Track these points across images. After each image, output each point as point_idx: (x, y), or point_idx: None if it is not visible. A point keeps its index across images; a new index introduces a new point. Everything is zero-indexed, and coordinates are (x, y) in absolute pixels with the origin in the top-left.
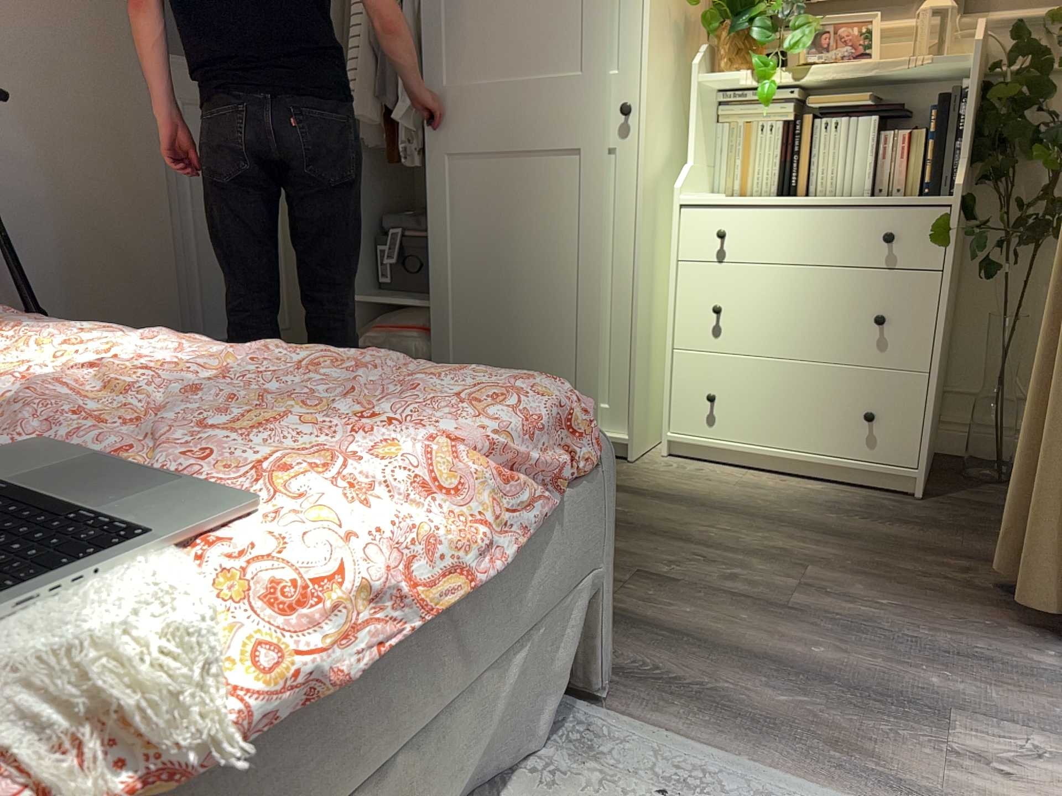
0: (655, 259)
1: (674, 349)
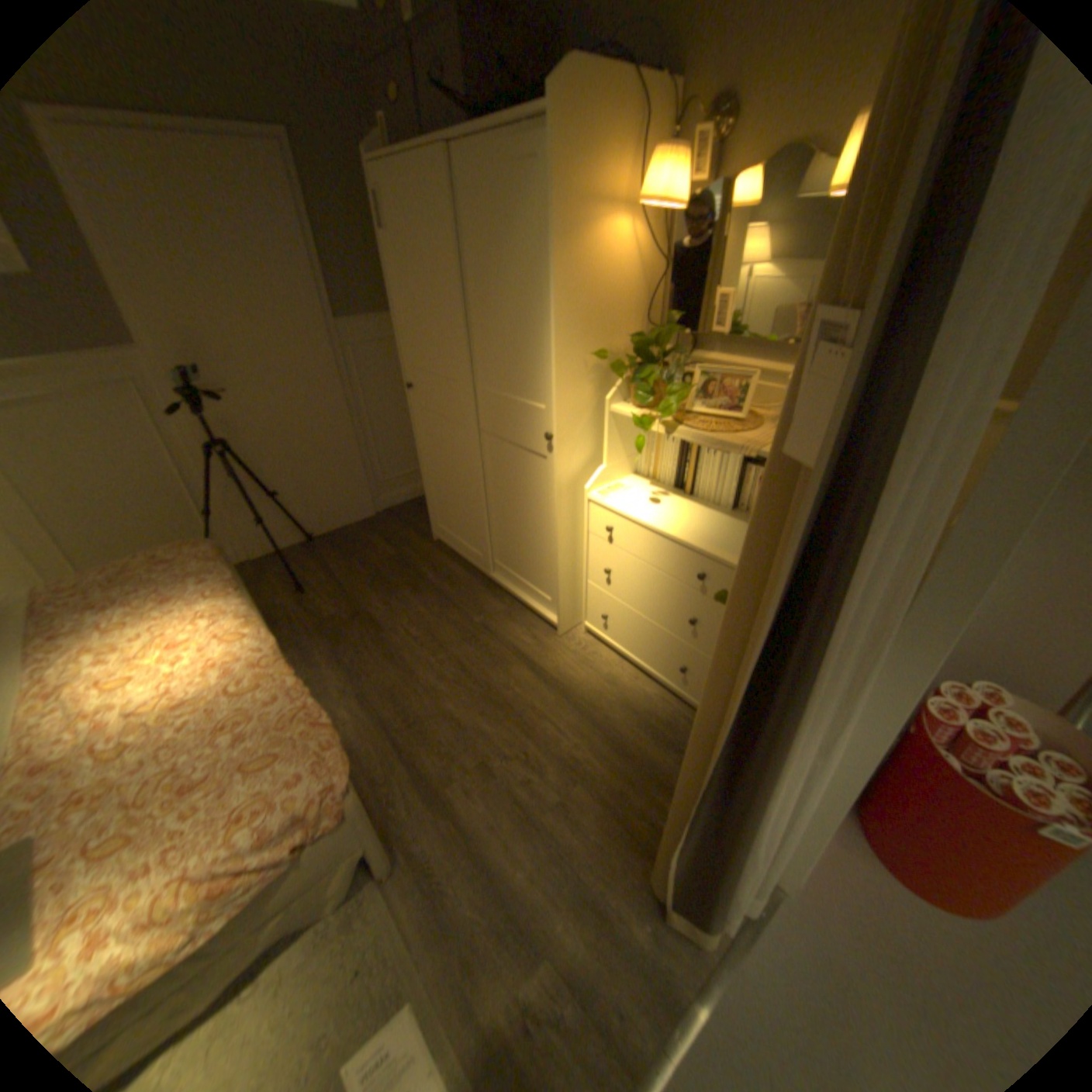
0: (577, 524)
1: (587, 578)
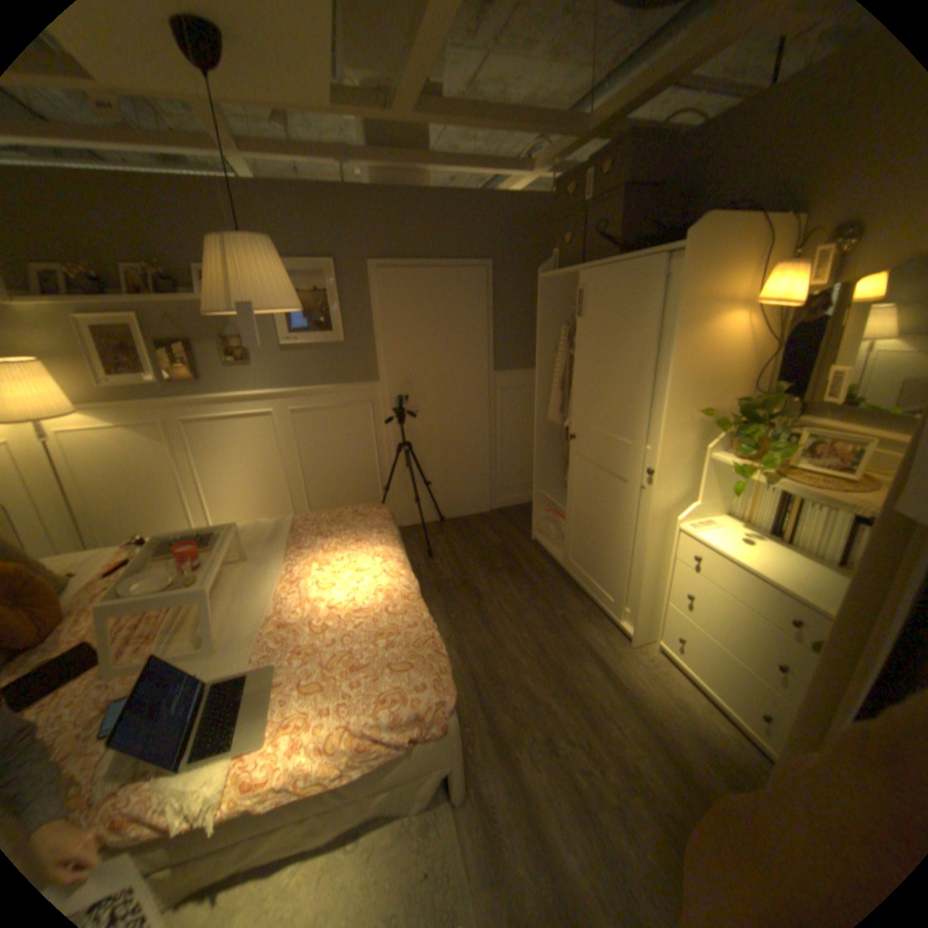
0: (665, 549)
1: (668, 601)
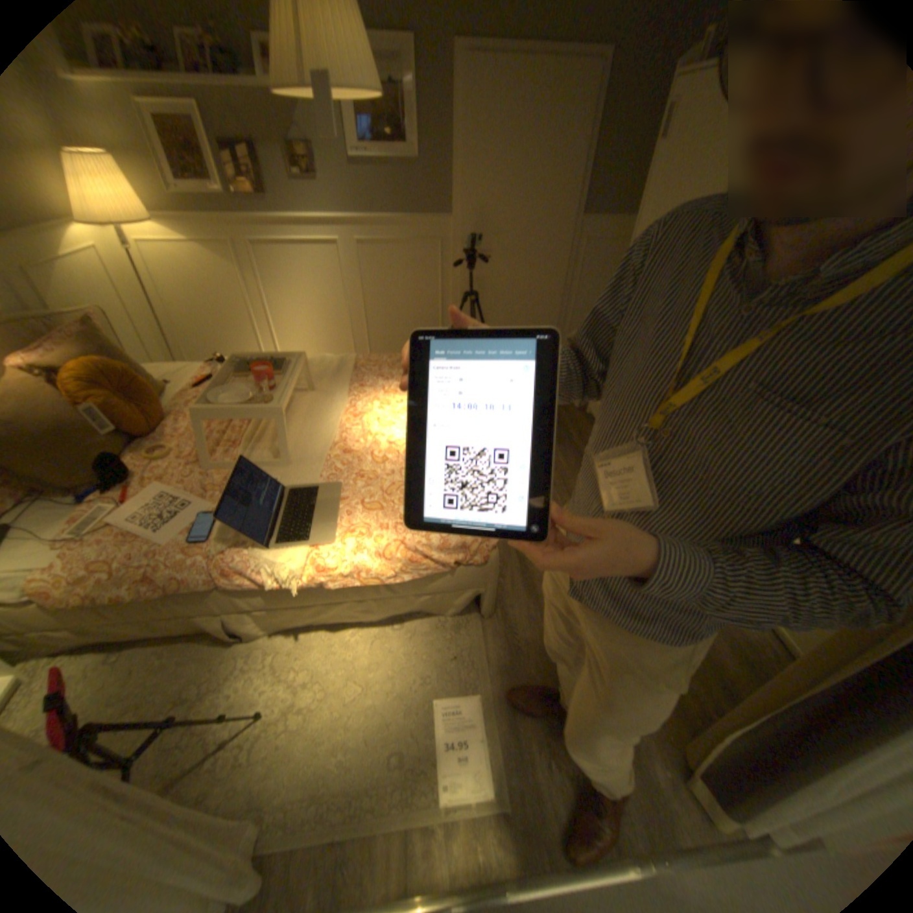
0: None
1: None
